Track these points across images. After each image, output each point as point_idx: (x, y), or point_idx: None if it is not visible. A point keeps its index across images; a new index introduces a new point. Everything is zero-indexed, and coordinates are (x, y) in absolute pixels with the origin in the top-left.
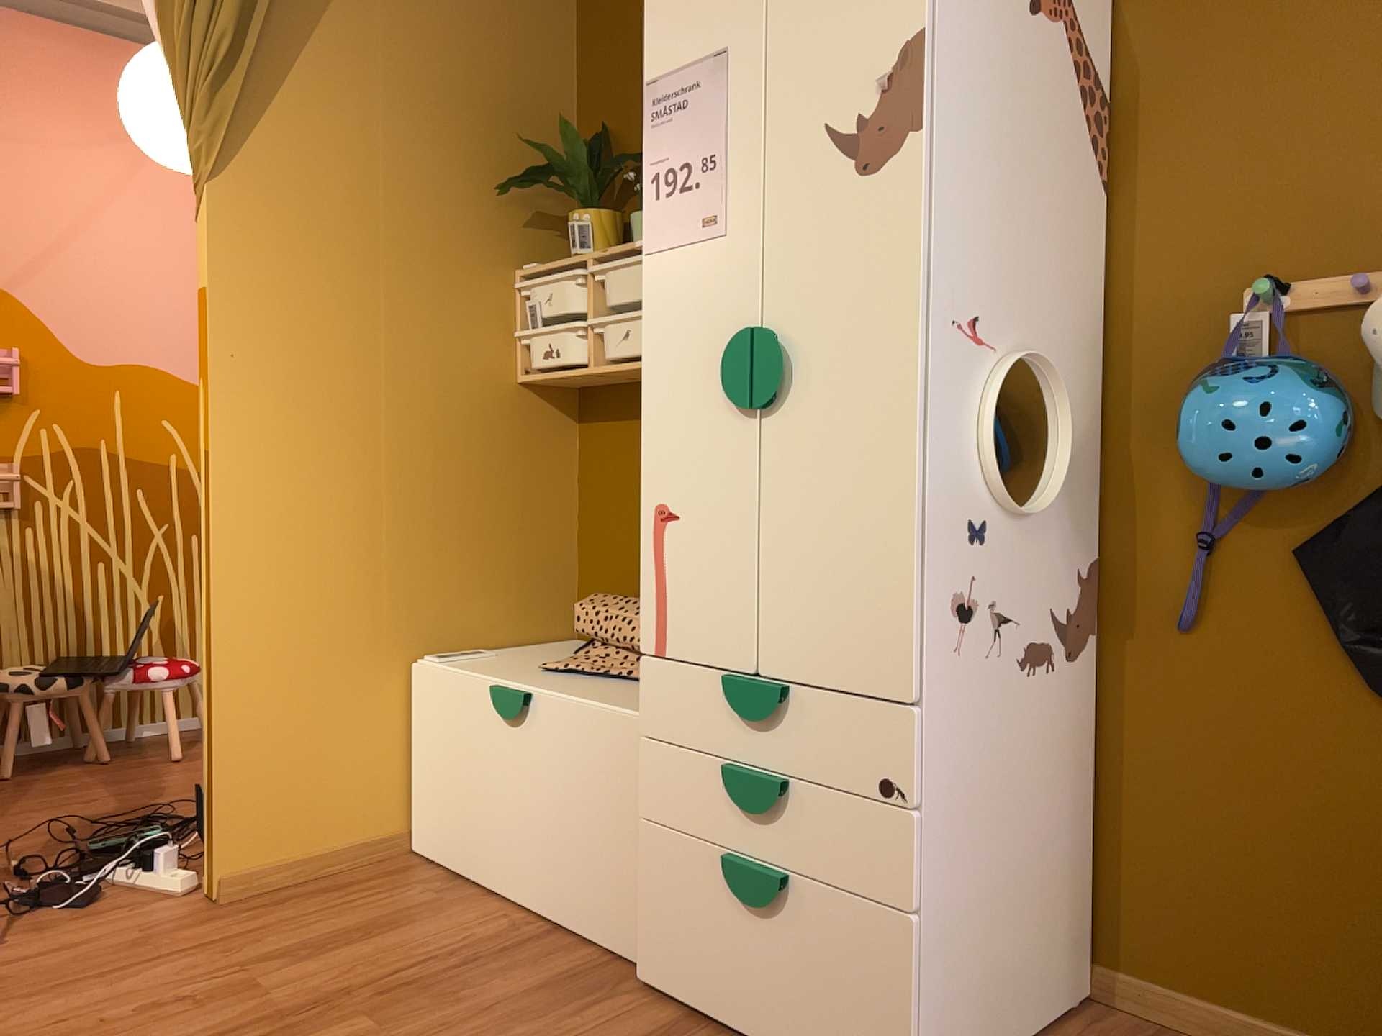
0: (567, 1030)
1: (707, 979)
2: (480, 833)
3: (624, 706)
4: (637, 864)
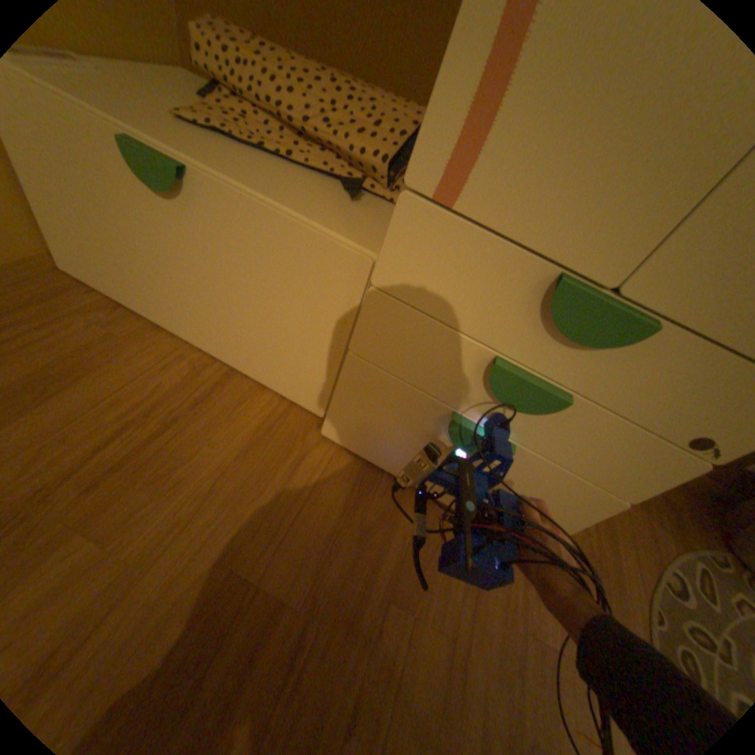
0: (290, 499)
1: (393, 455)
2: (140, 281)
3: (326, 219)
4: (341, 378)
